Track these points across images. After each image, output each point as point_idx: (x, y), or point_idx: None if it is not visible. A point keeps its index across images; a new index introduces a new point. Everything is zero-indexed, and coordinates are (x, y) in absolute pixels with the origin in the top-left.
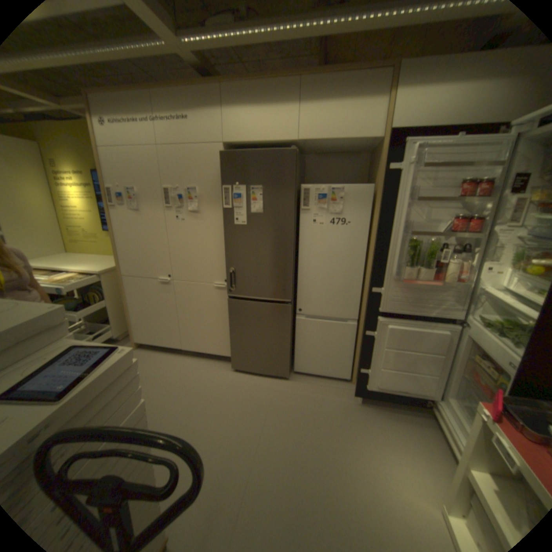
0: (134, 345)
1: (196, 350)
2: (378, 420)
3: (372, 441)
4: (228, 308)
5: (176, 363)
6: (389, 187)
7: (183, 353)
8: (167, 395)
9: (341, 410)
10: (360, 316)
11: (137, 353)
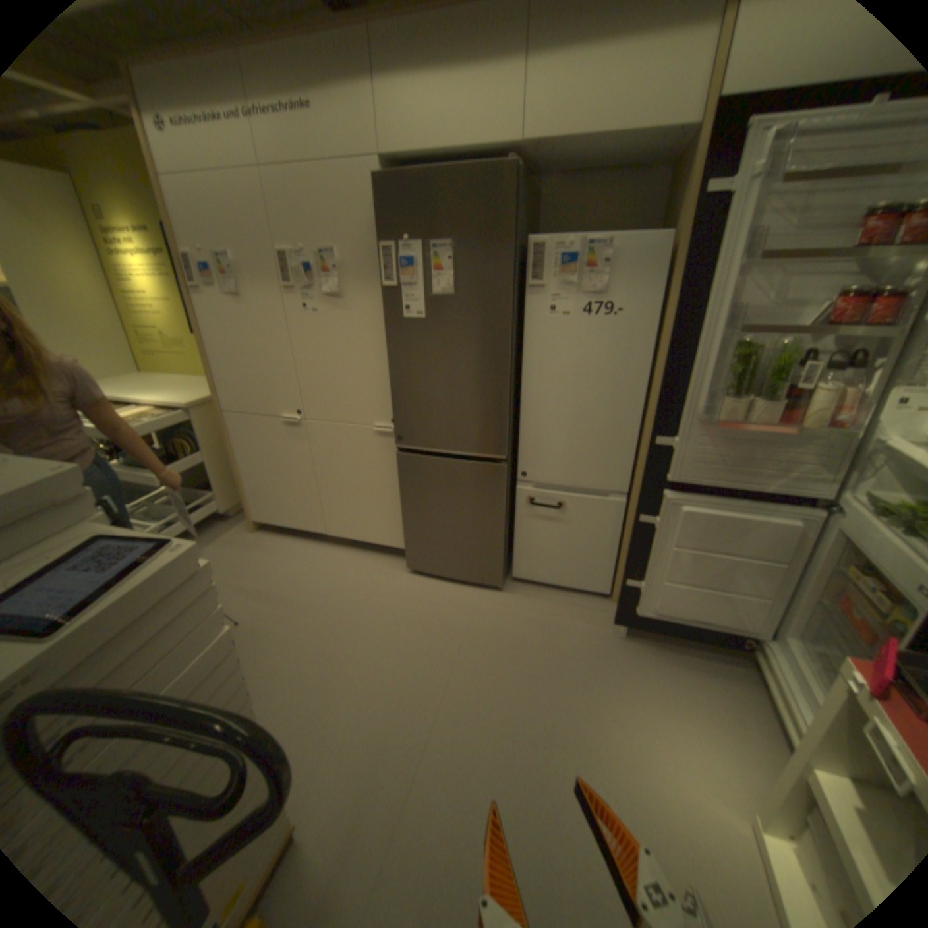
0: (254, 526)
1: (351, 537)
2: (654, 665)
3: (640, 700)
4: (400, 469)
5: (319, 556)
6: (704, 232)
7: (330, 541)
8: (303, 607)
9: (589, 645)
10: (633, 487)
11: (259, 539)
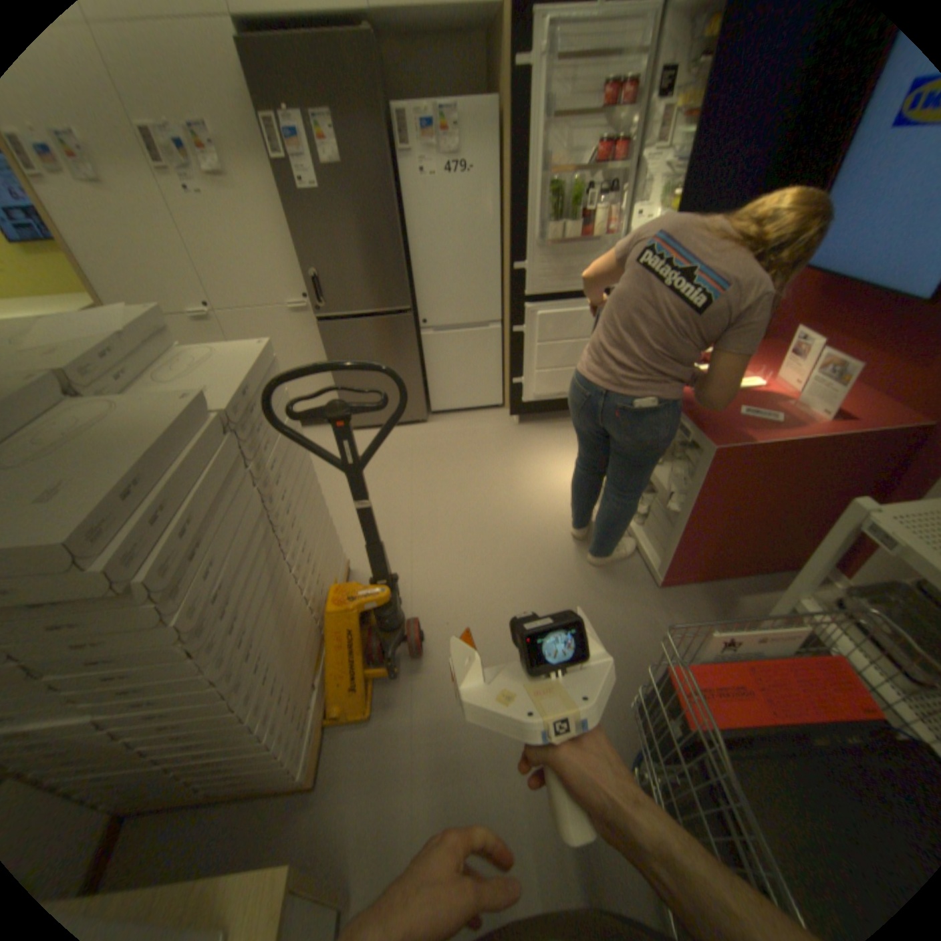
0: None
1: None
2: (538, 433)
3: (534, 450)
4: (320, 340)
5: None
6: (519, 99)
7: None
8: None
9: (496, 434)
10: (504, 315)
11: None
